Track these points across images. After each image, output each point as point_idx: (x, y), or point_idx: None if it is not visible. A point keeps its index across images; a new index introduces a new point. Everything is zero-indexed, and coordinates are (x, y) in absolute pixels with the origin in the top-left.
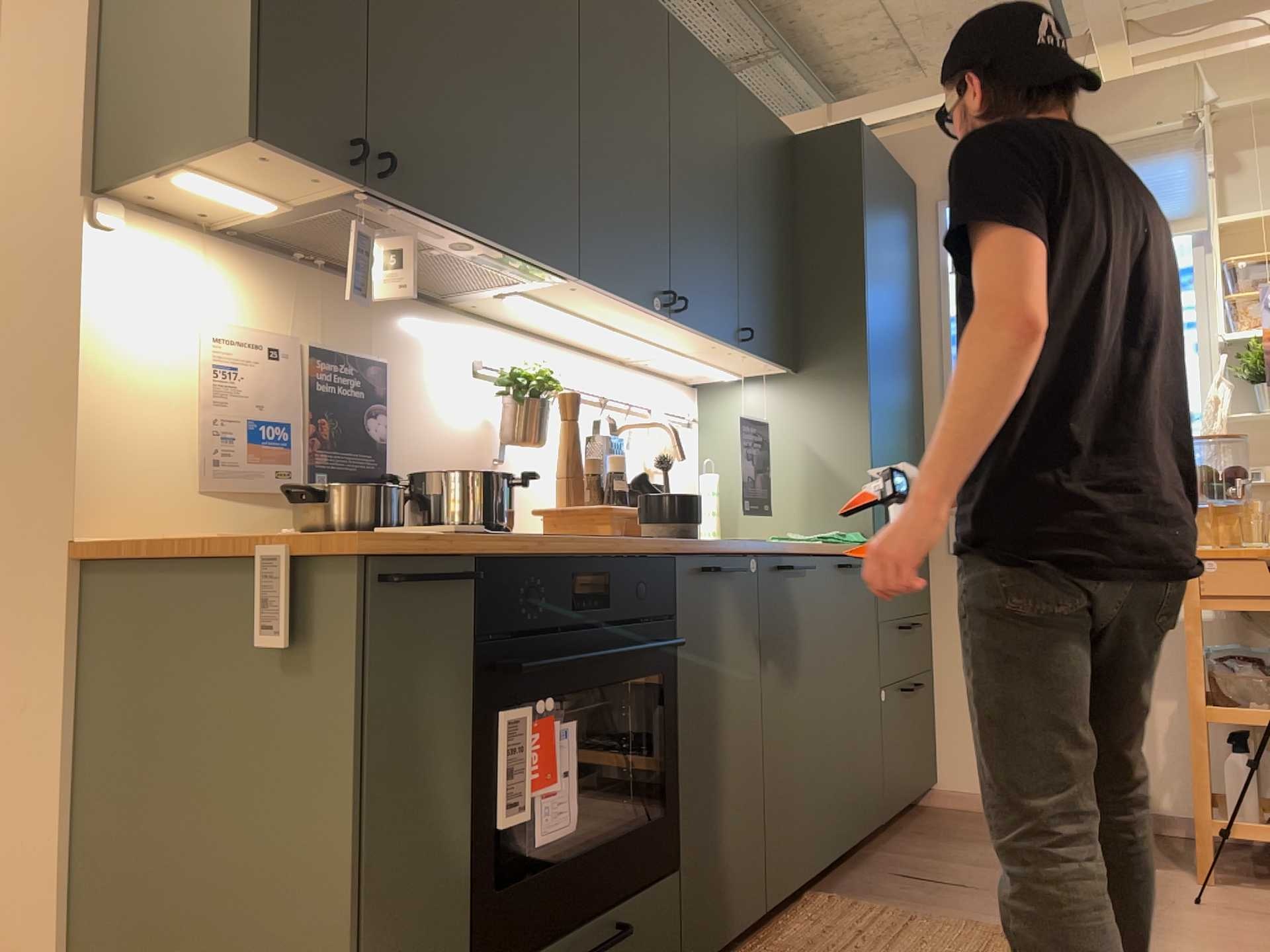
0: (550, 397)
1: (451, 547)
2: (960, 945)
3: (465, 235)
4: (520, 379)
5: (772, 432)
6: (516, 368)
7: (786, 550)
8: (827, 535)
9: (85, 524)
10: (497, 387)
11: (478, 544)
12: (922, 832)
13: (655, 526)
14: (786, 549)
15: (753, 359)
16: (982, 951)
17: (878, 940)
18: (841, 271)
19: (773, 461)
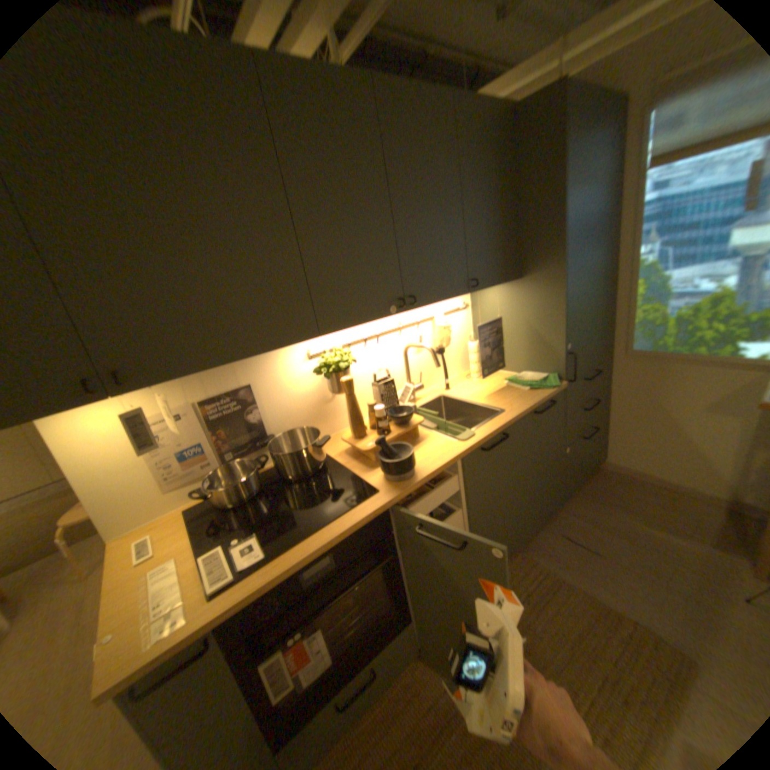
0: (351, 361)
1: (184, 644)
2: (577, 621)
3: (217, 366)
4: (323, 371)
5: (507, 313)
6: (326, 356)
7: (487, 434)
8: (536, 374)
9: (107, 536)
10: (317, 371)
11: (206, 629)
12: (589, 495)
13: (383, 476)
14: (483, 441)
15: (485, 287)
16: (588, 630)
17: (535, 606)
18: (548, 209)
19: (508, 329)
